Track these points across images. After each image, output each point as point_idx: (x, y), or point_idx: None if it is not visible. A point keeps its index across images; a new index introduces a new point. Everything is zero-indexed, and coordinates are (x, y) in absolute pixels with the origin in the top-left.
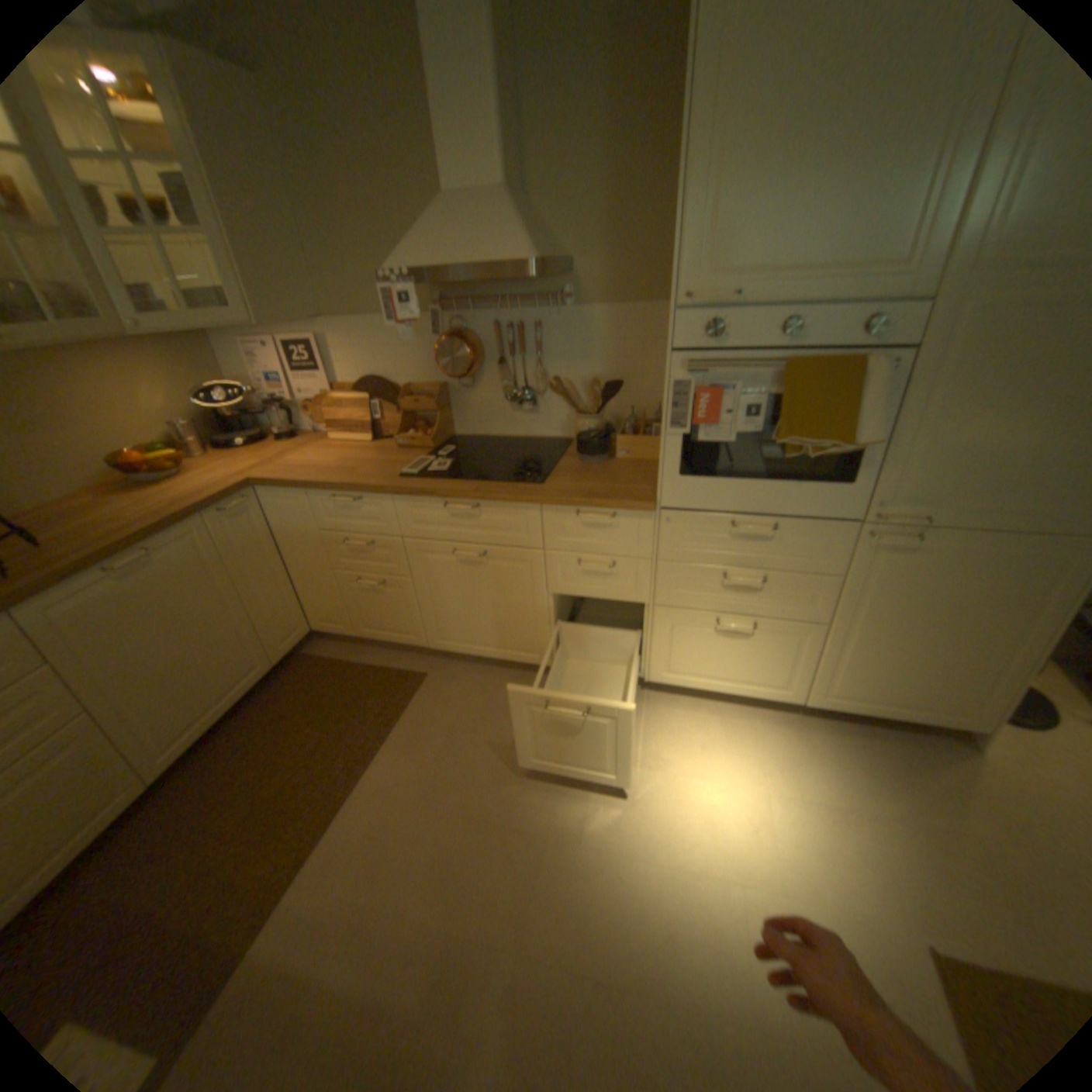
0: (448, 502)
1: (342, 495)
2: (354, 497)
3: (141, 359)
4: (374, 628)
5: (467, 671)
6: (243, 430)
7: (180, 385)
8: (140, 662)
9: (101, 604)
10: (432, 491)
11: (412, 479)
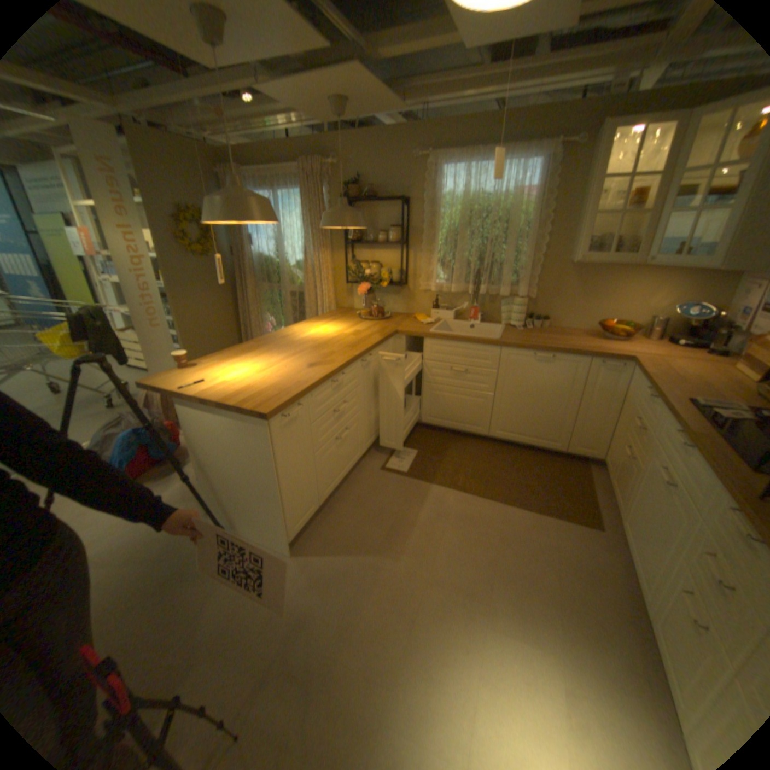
0: (684, 431)
1: (654, 390)
2: (657, 394)
3: (674, 278)
4: (617, 484)
5: (621, 560)
6: (700, 338)
7: (688, 298)
8: (519, 394)
9: (524, 364)
10: (679, 416)
11: (692, 405)
